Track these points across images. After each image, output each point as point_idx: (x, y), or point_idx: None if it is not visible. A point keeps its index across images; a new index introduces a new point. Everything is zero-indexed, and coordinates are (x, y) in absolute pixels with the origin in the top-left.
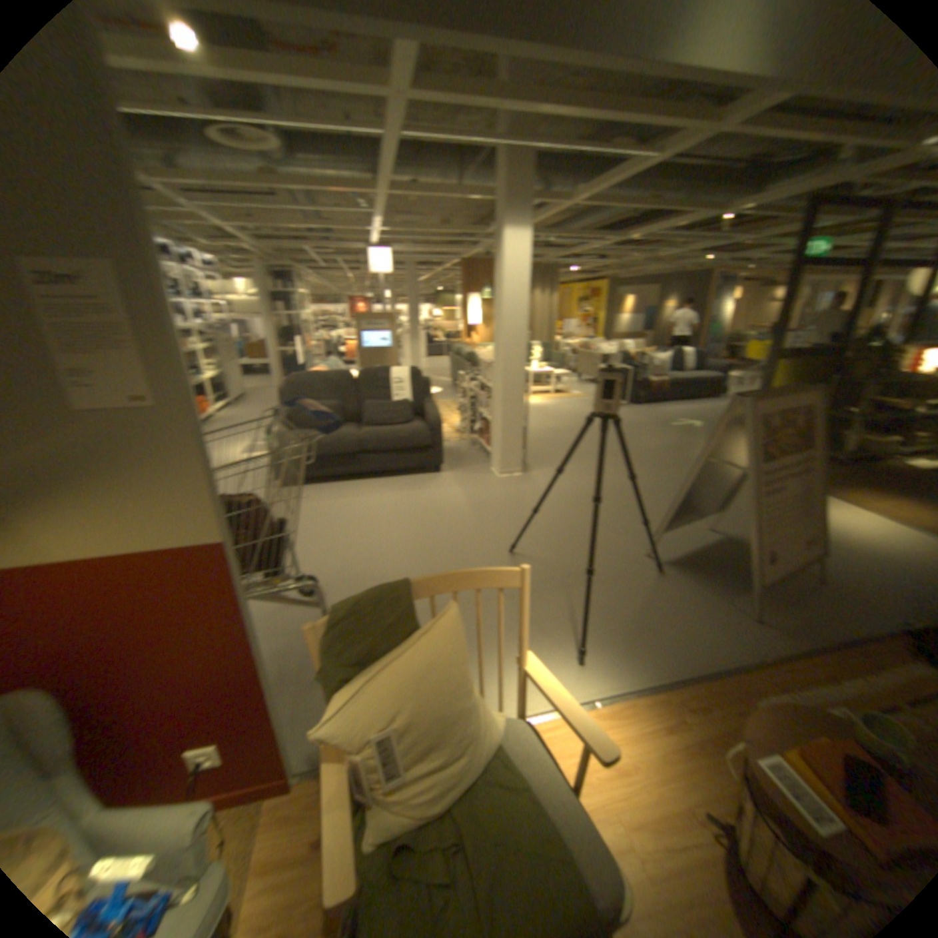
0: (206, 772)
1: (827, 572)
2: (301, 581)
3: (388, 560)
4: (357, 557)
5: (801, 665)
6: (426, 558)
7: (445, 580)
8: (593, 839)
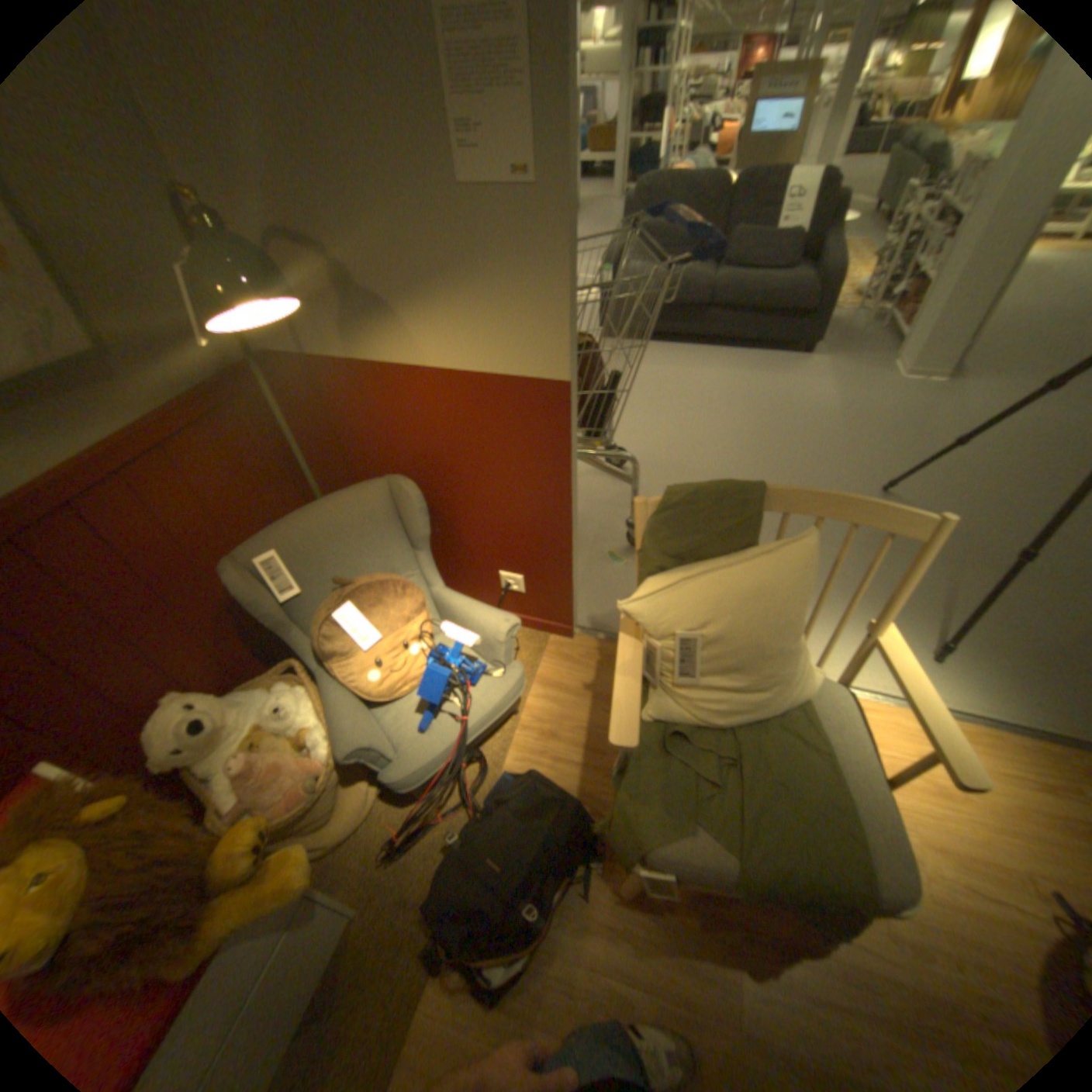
0: (511, 594)
1: None
2: (610, 451)
3: (708, 455)
4: (673, 441)
5: None
6: (757, 465)
7: (813, 499)
8: (898, 838)
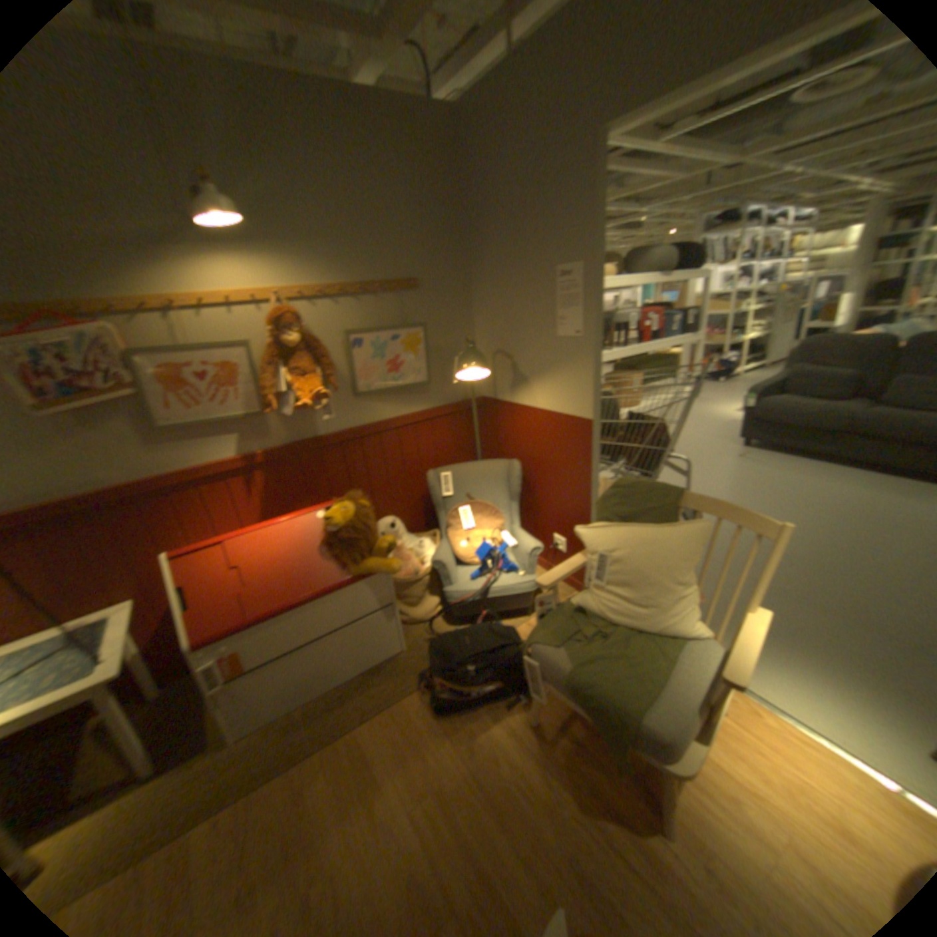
0: (557, 553)
1: None
2: None
3: None
4: None
5: None
6: (833, 557)
7: (710, 503)
8: (684, 716)
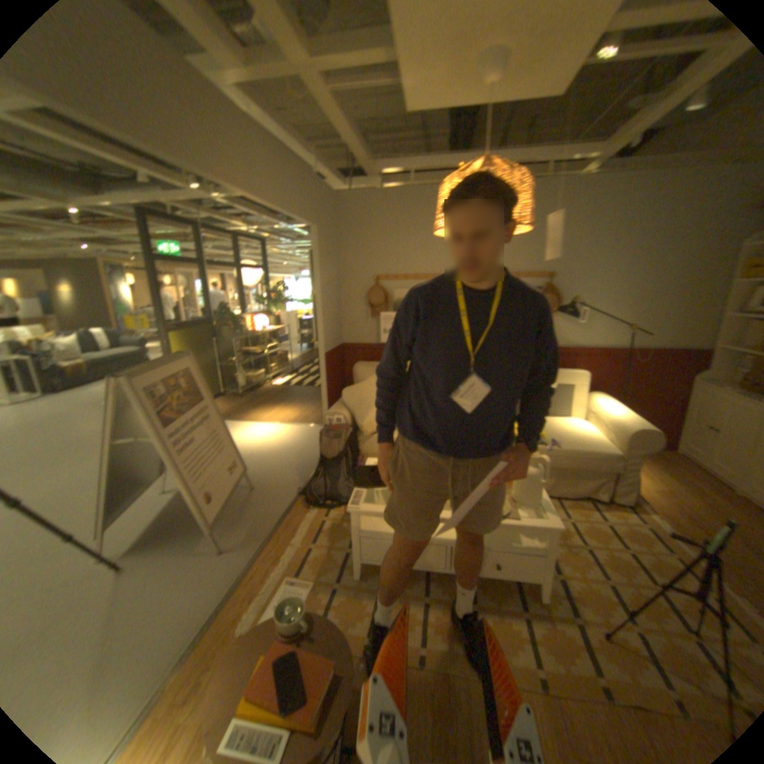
0: None
1: (250, 482)
2: None
3: None
4: None
5: (254, 567)
6: None
7: None
8: None
